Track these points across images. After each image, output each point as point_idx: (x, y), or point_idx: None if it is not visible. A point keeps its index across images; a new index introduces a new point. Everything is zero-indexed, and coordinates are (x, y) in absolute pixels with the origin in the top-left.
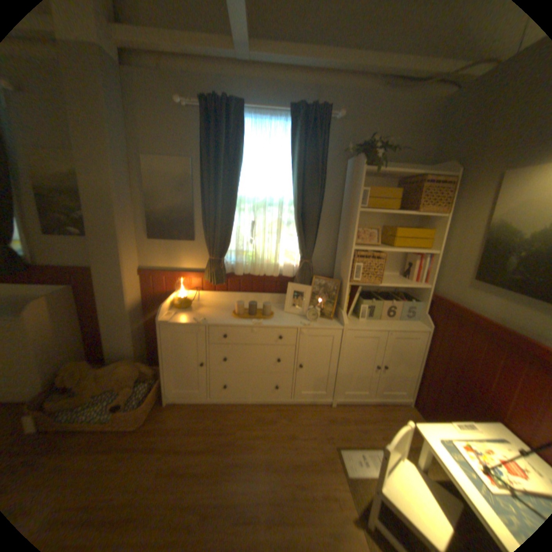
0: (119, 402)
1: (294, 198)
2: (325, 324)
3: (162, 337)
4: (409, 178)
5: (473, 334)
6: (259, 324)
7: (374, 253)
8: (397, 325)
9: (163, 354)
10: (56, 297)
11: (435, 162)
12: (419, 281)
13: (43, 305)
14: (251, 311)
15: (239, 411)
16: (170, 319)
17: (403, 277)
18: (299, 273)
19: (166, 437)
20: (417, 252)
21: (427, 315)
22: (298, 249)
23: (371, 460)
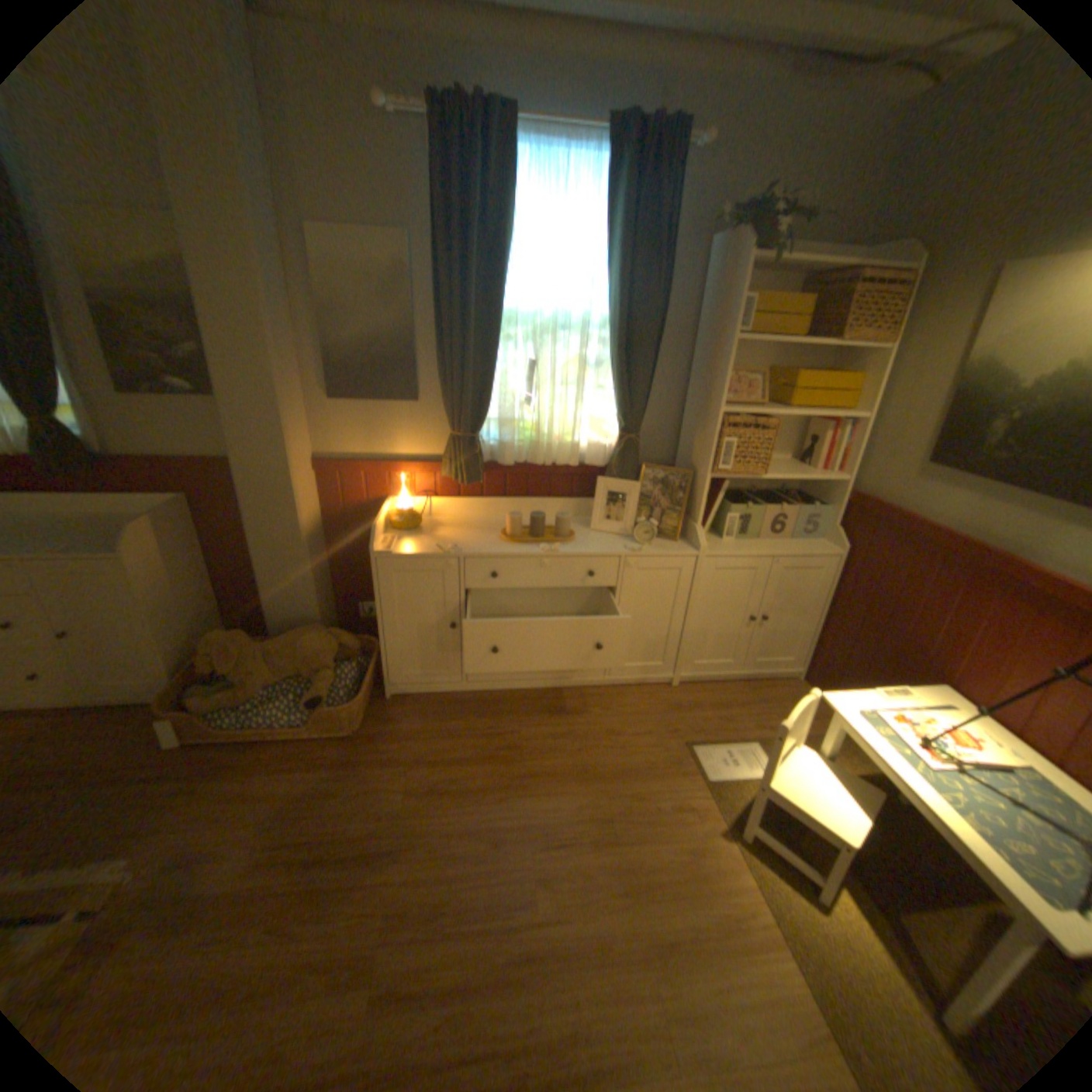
0: (316, 692)
1: (612, 313)
2: (666, 548)
3: (379, 580)
4: (826, 273)
5: (917, 553)
6: (554, 550)
7: (754, 419)
8: (786, 546)
9: (382, 610)
10: (158, 515)
11: (873, 240)
12: (829, 469)
13: (144, 531)
14: (533, 529)
15: (518, 699)
16: (393, 547)
17: (799, 463)
18: (617, 460)
19: (404, 742)
20: (828, 416)
21: (838, 527)
22: (617, 413)
23: (741, 757)
